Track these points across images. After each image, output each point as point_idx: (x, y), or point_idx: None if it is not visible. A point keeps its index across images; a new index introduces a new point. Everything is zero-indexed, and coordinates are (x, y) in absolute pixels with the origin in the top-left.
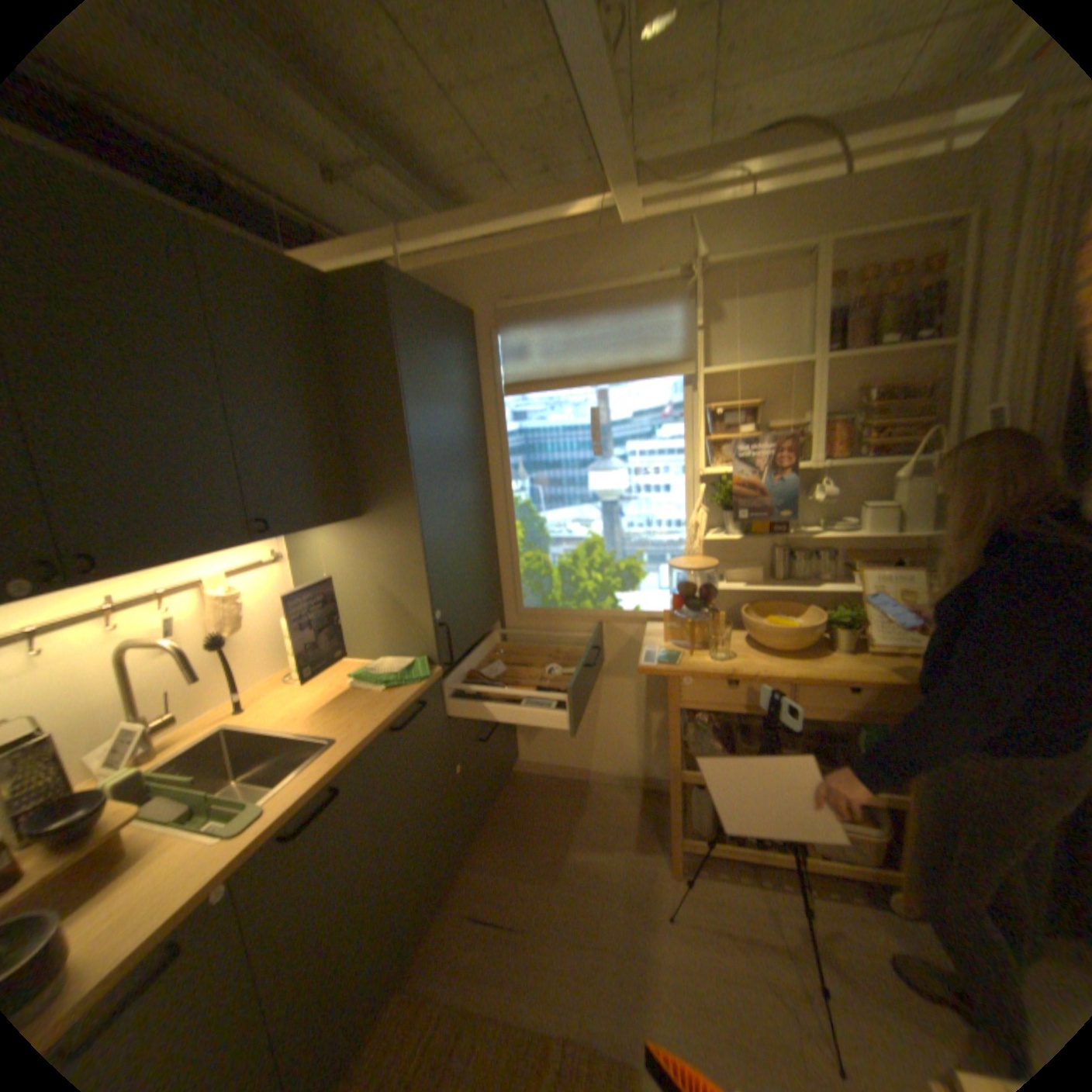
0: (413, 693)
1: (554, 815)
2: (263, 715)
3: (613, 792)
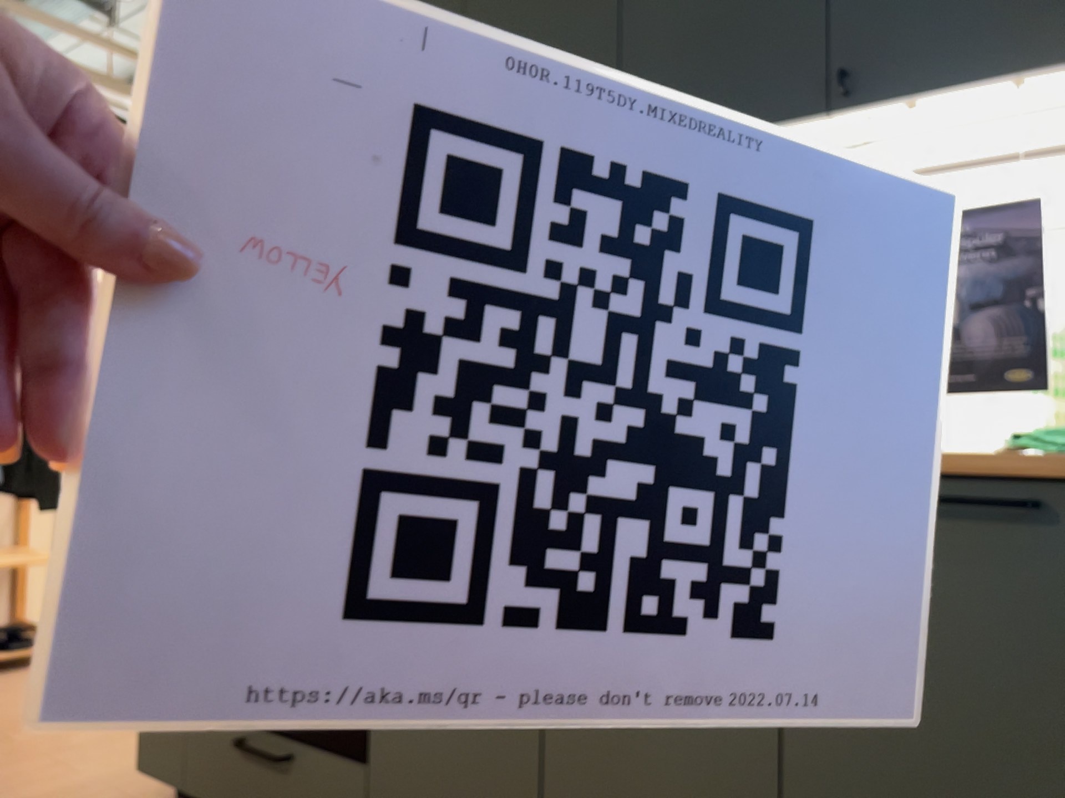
0: (1033, 467)
1: None
2: None
3: None
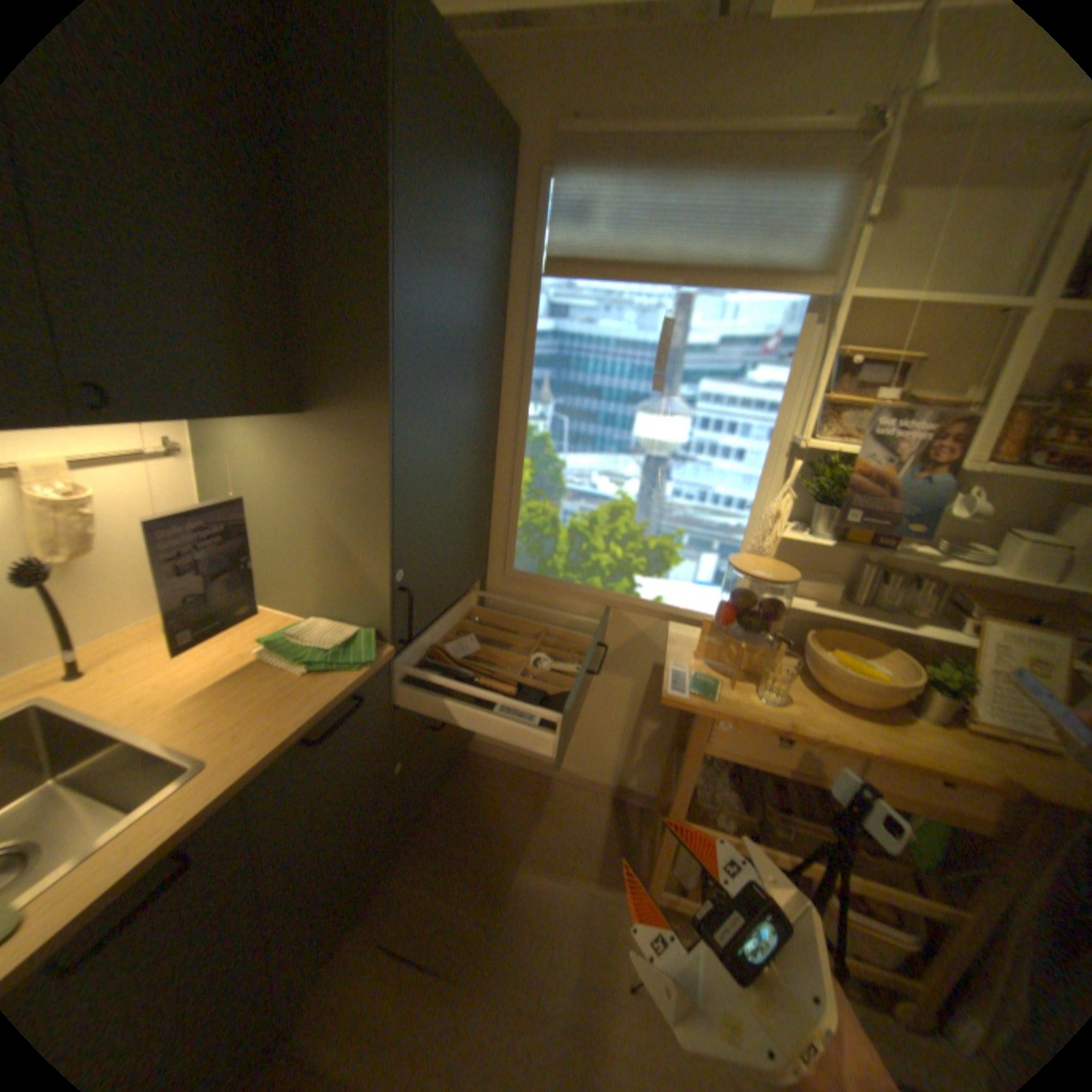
0: (347, 683)
1: (507, 815)
2: (115, 686)
3: (579, 796)
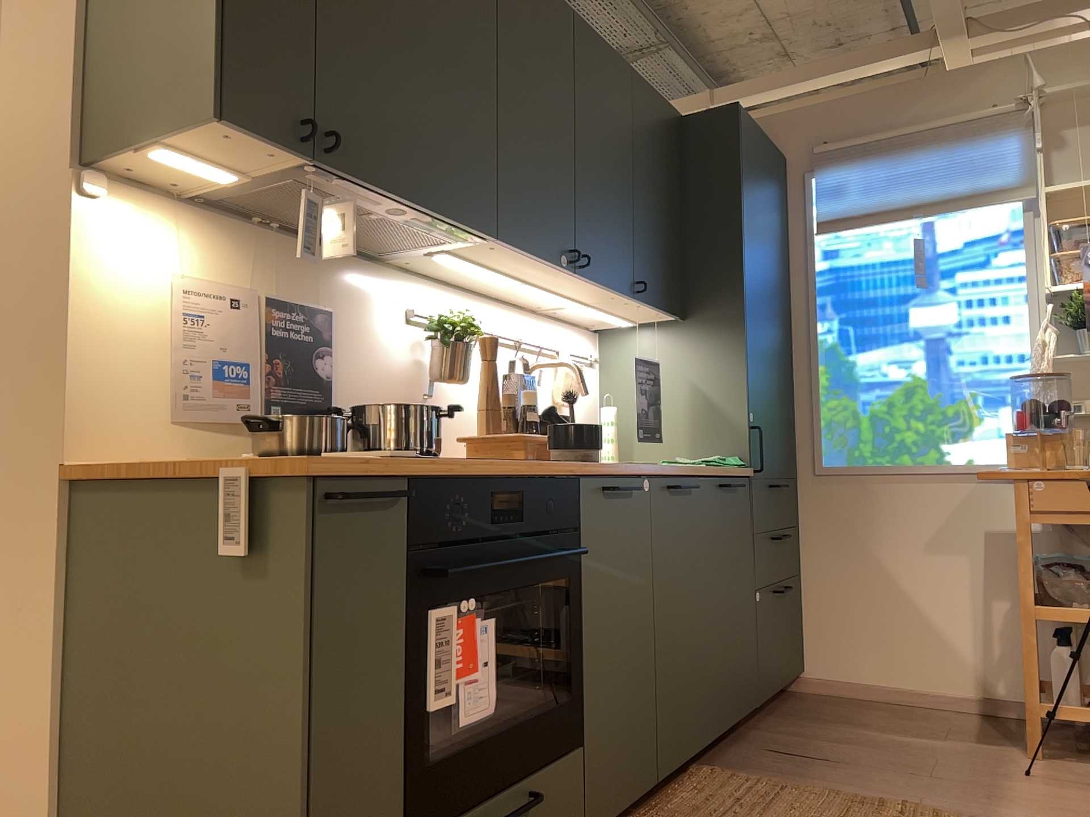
0: (733, 472)
1: (860, 715)
2: None
3: (939, 711)
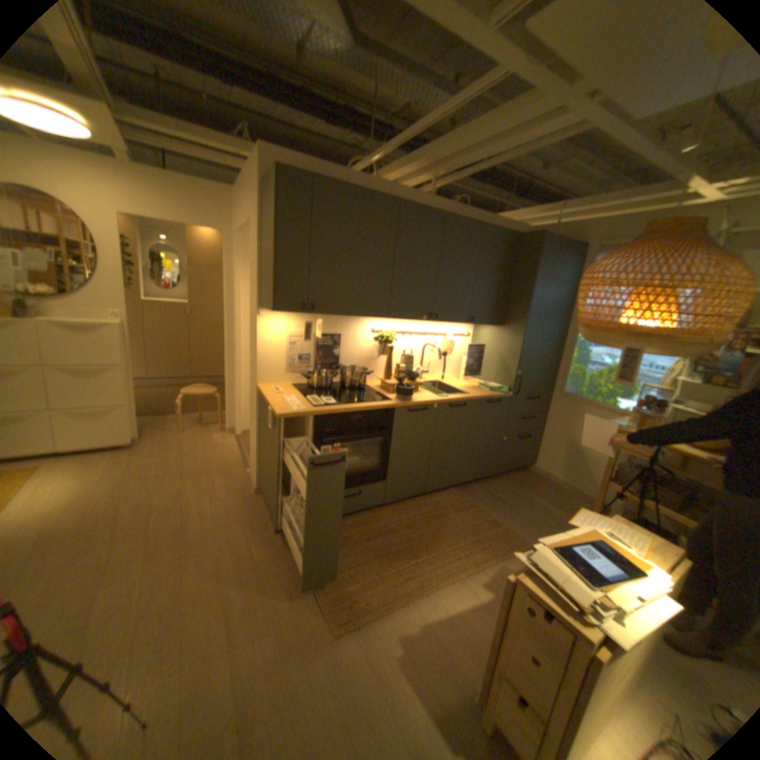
0: (498, 395)
1: (541, 489)
2: (448, 383)
3: (578, 499)
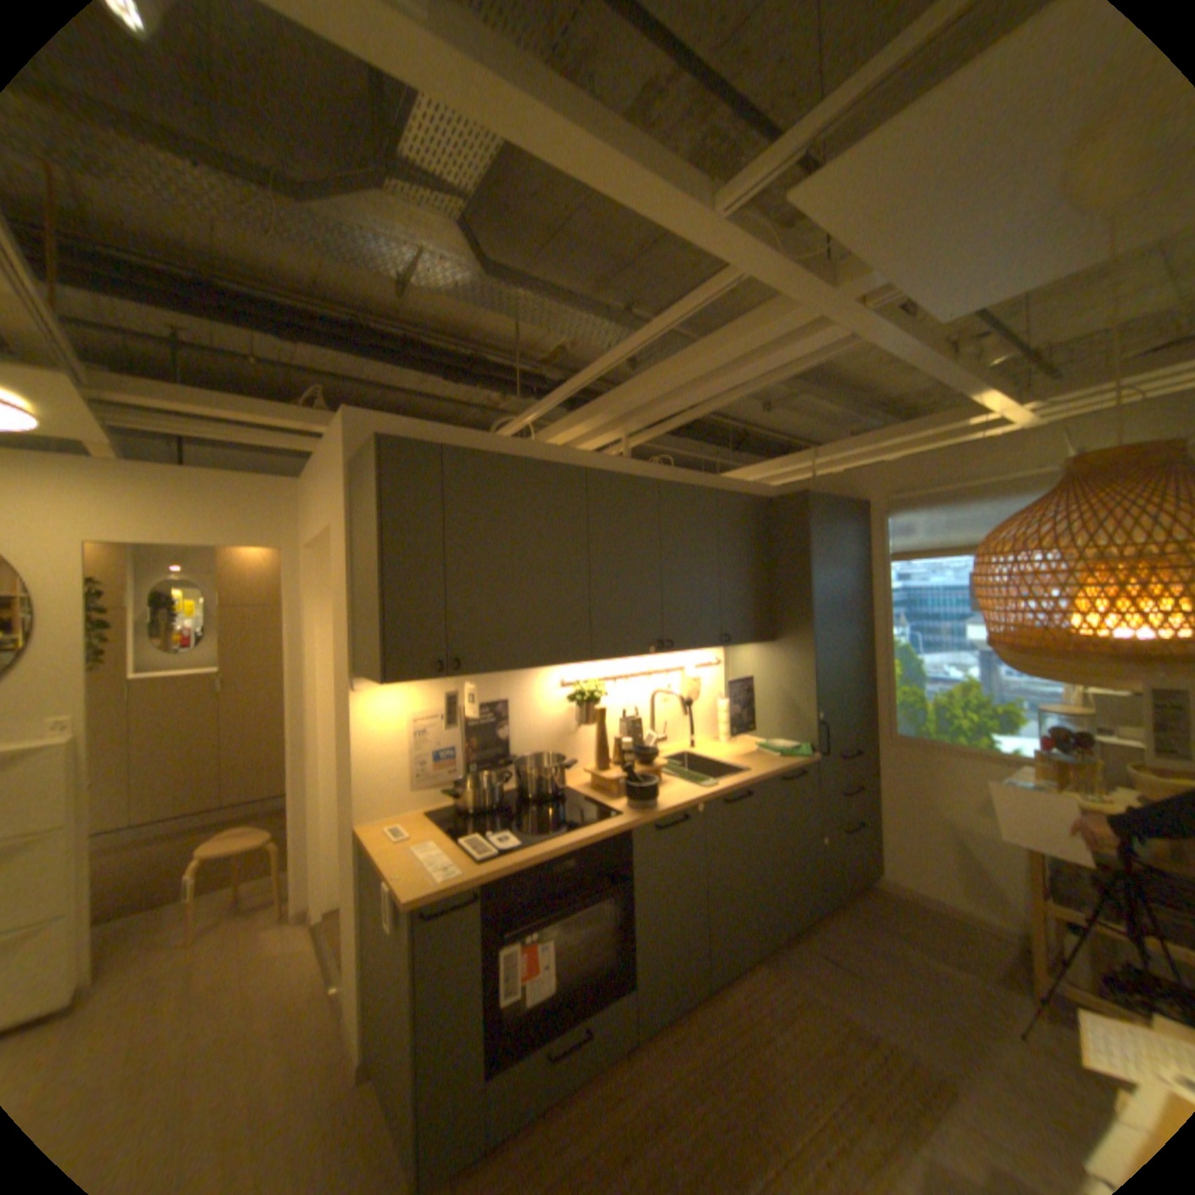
0: (798, 763)
1: (914, 930)
2: (705, 752)
3: (985, 938)
